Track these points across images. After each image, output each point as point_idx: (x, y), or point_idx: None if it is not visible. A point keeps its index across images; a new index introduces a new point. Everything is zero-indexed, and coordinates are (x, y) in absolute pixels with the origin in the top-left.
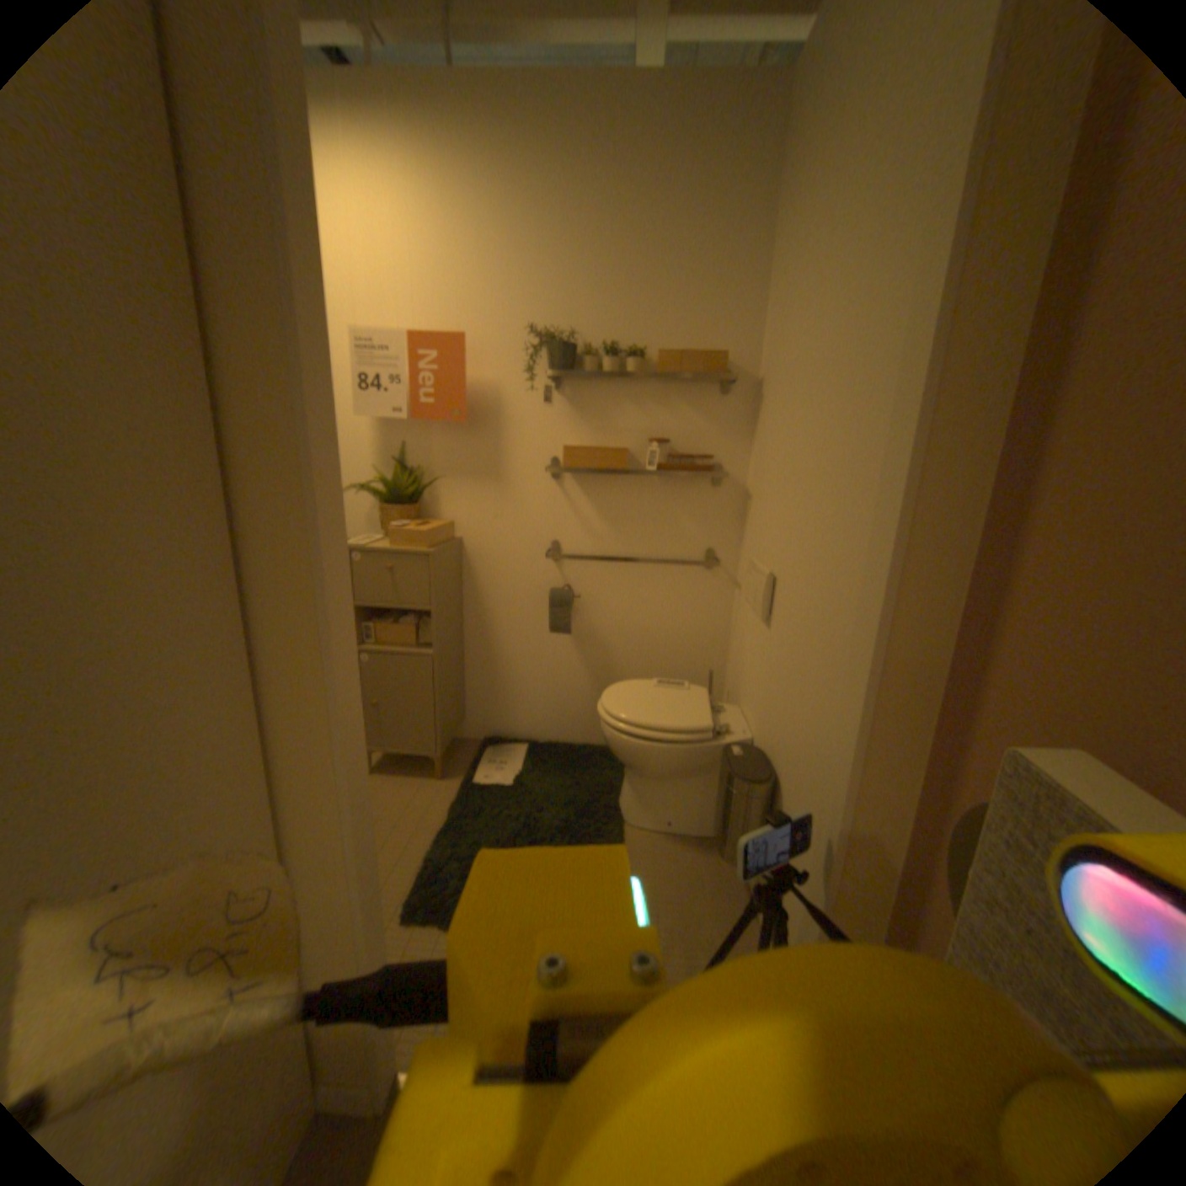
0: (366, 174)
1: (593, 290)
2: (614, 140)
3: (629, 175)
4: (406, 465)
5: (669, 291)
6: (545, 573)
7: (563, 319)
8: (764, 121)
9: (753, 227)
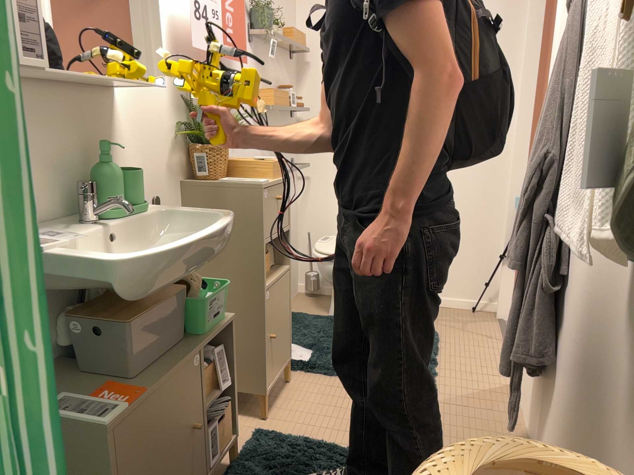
0: None
1: None
2: None
3: None
4: (190, 107)
5: None
6: None
7: None
8: None
9: None
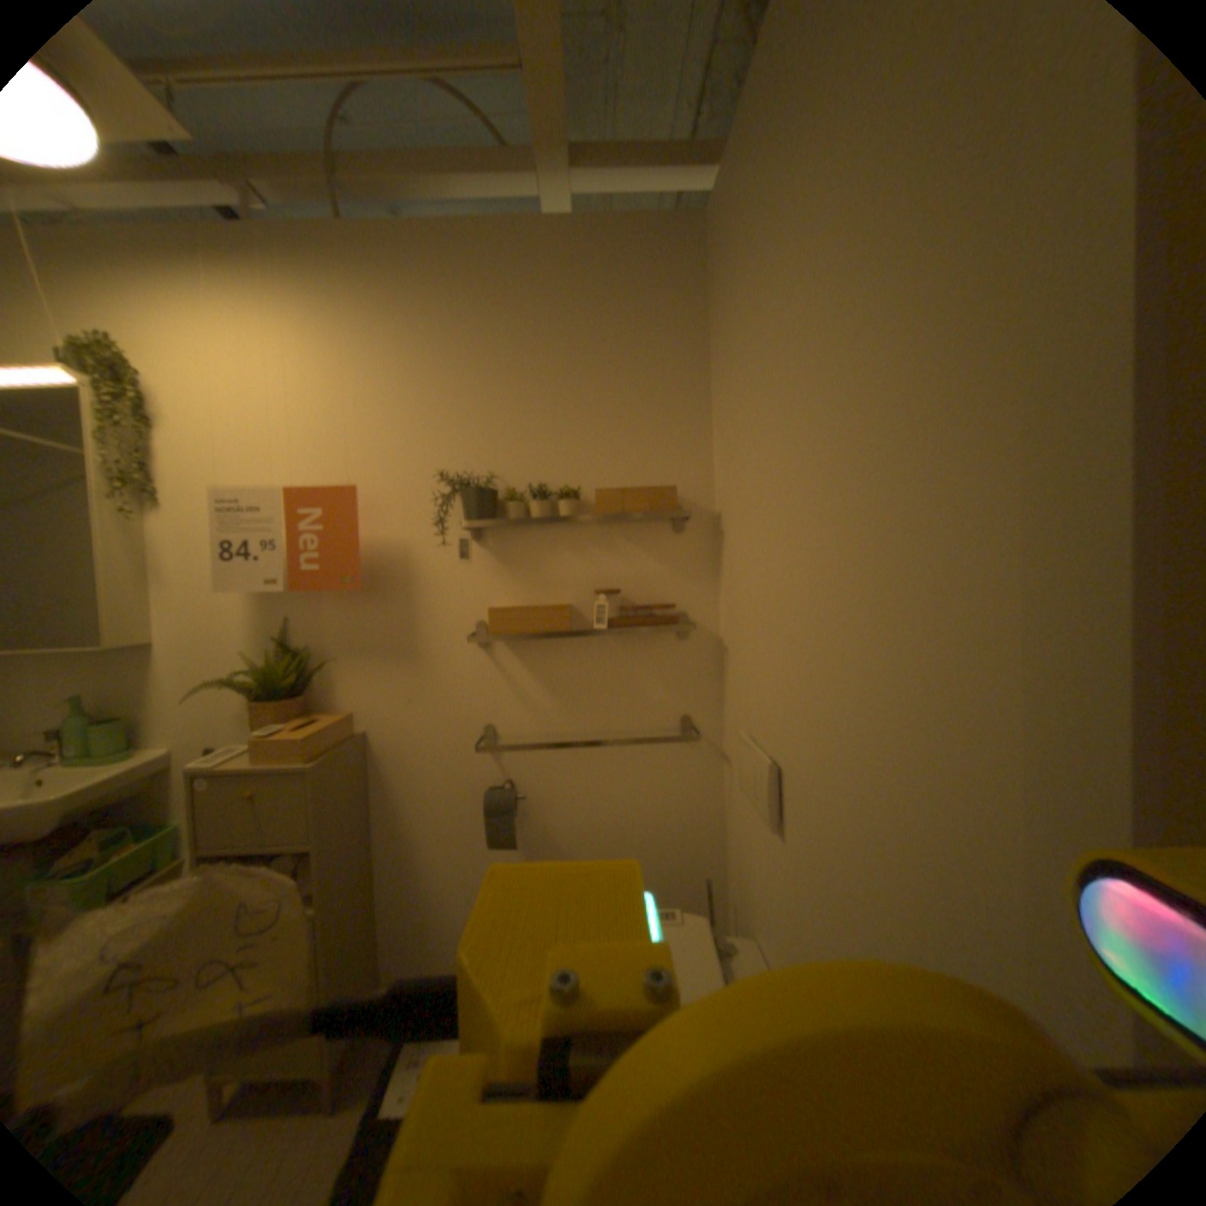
0: (240, 326)
1: (513, 431)
2: (522, 282)
3: (542, 314)
4: (290, 647)
5: (600, 428)
6: (479, 769)
7: (480, 465)
8: (681, 259)
9: (685, 359)
